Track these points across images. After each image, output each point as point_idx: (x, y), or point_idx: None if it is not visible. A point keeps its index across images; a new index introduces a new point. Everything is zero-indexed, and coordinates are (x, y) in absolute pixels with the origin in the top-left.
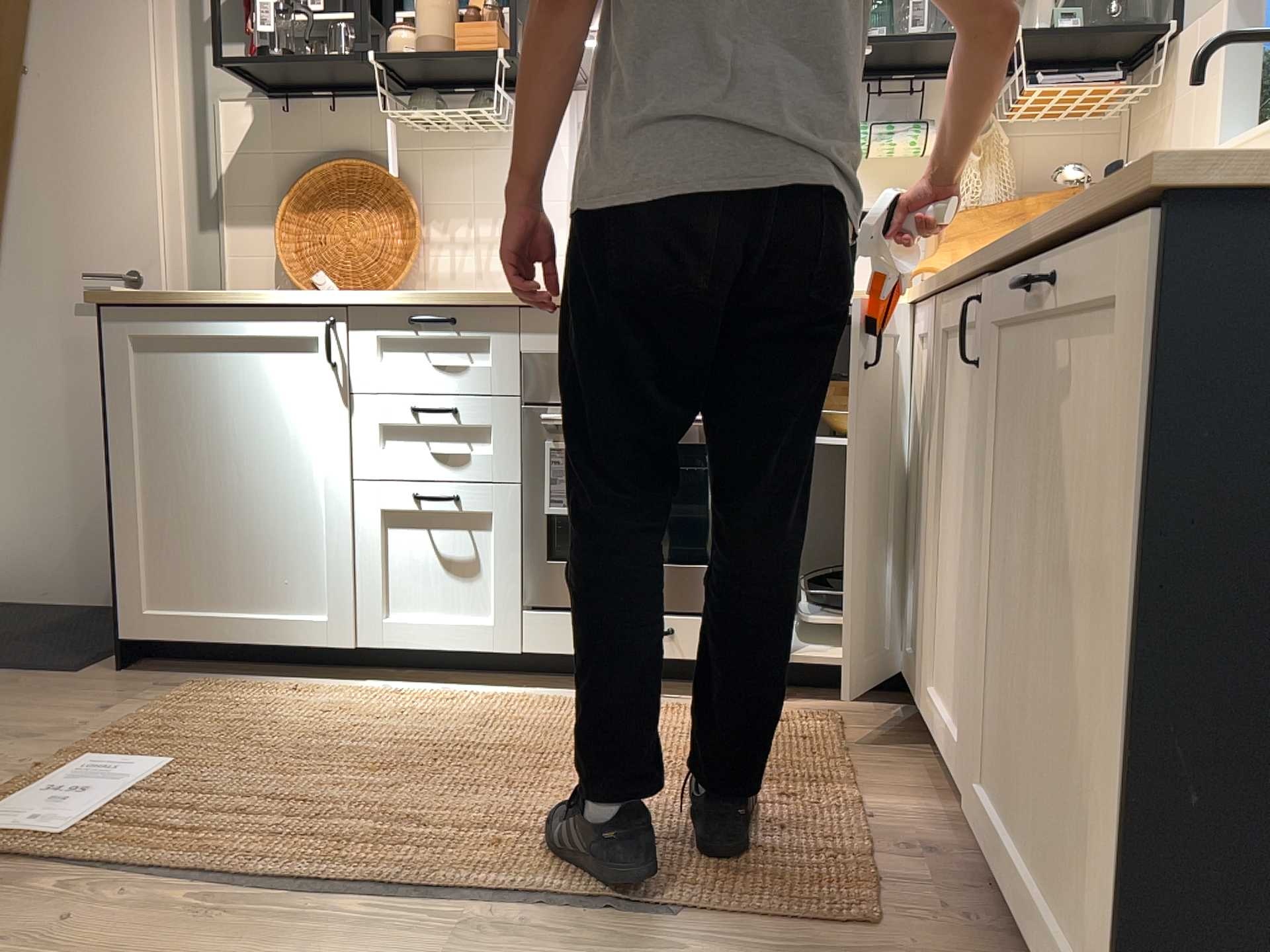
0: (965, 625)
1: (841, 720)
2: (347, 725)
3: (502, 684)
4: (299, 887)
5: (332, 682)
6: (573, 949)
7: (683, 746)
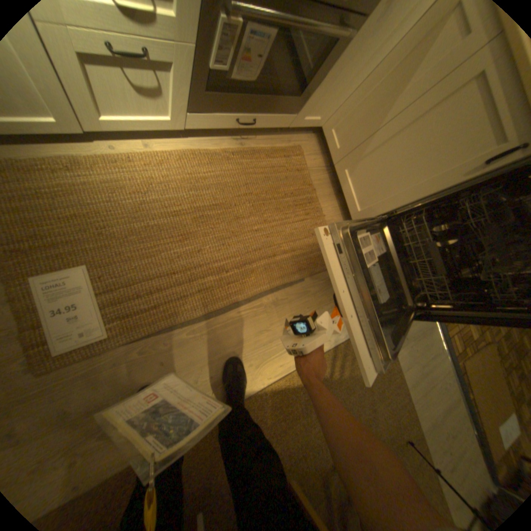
0: (380, 185)
1: (302, 153)
2: (132, 201)
3: (166, 131)
4: (211, 313)
5: (71, 144)
6: (286, 300)
7: (266, 184)
